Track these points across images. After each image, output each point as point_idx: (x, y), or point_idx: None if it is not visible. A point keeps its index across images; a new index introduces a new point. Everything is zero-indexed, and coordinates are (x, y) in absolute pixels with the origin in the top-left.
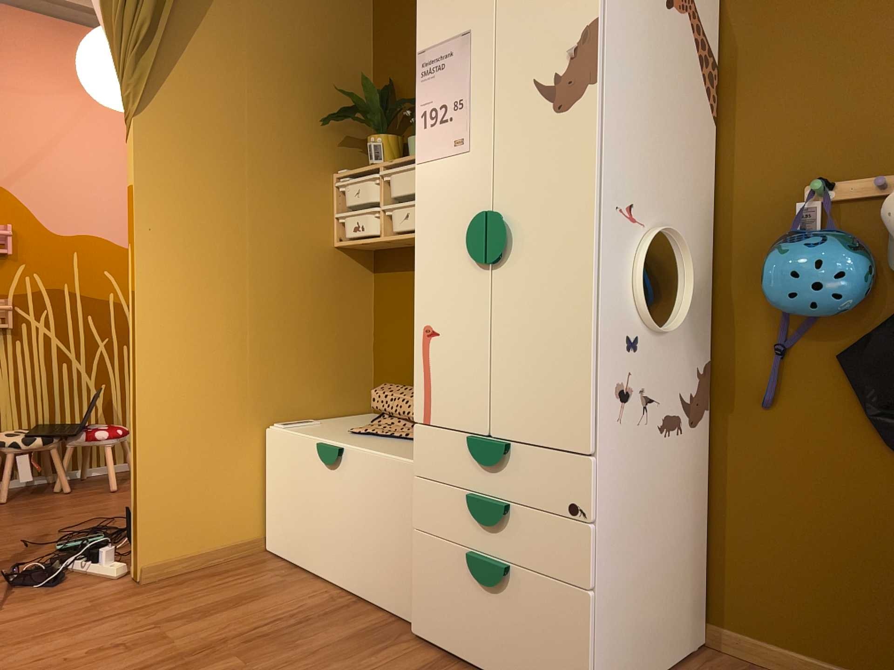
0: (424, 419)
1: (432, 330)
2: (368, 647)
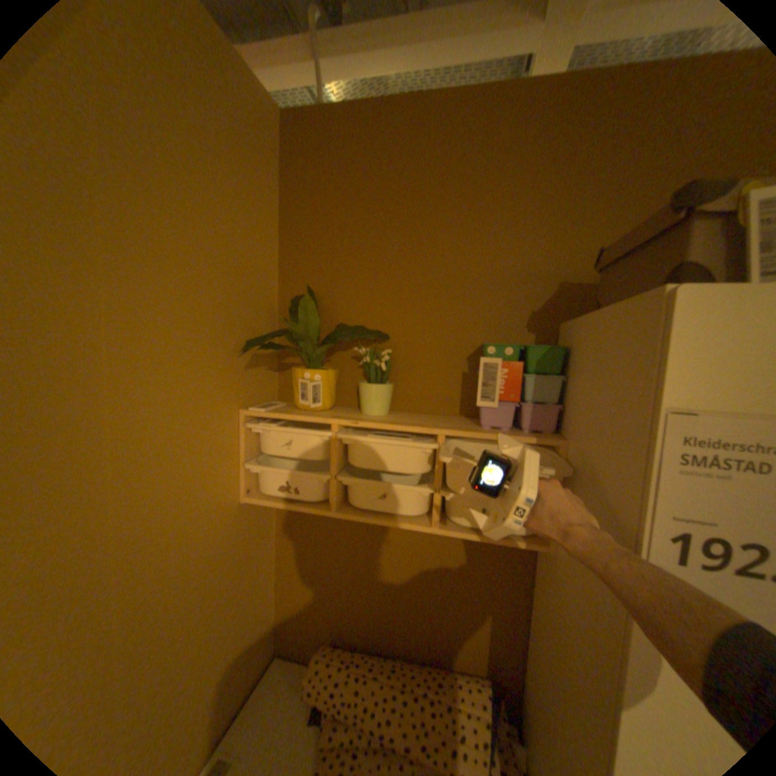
0: None
1: None
2: None
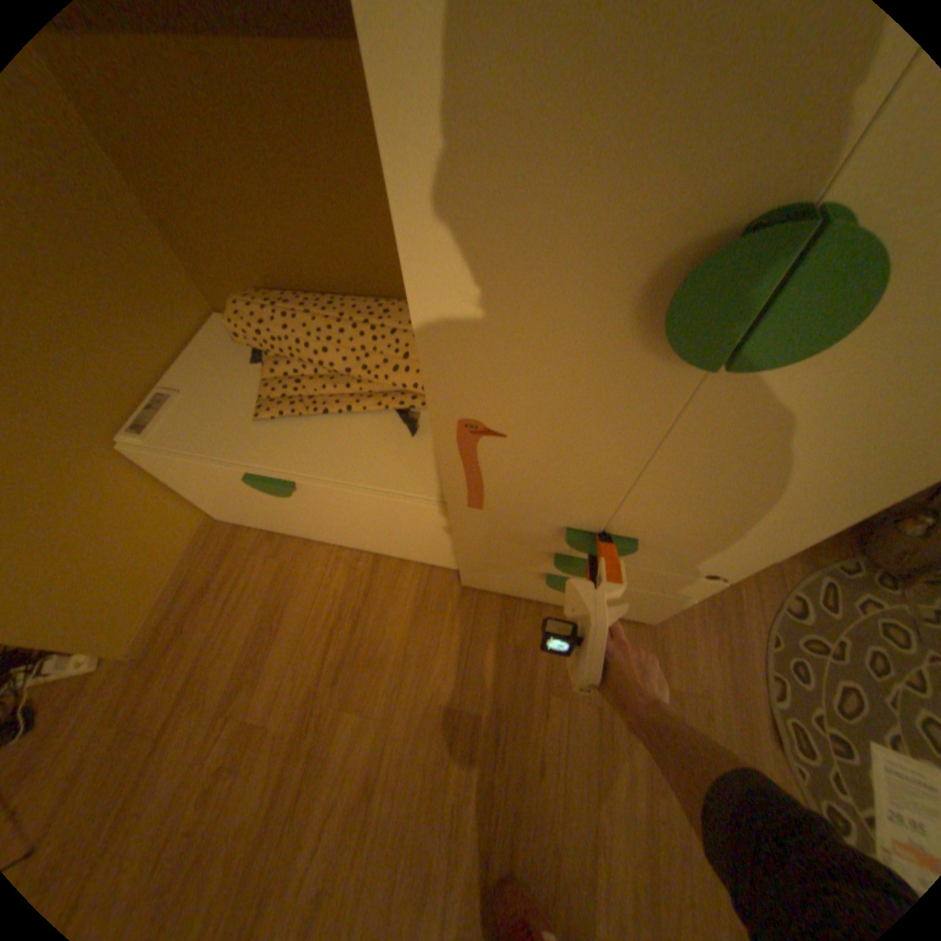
0: (470, 504)
1: (488, 428)
2: (438, 620)
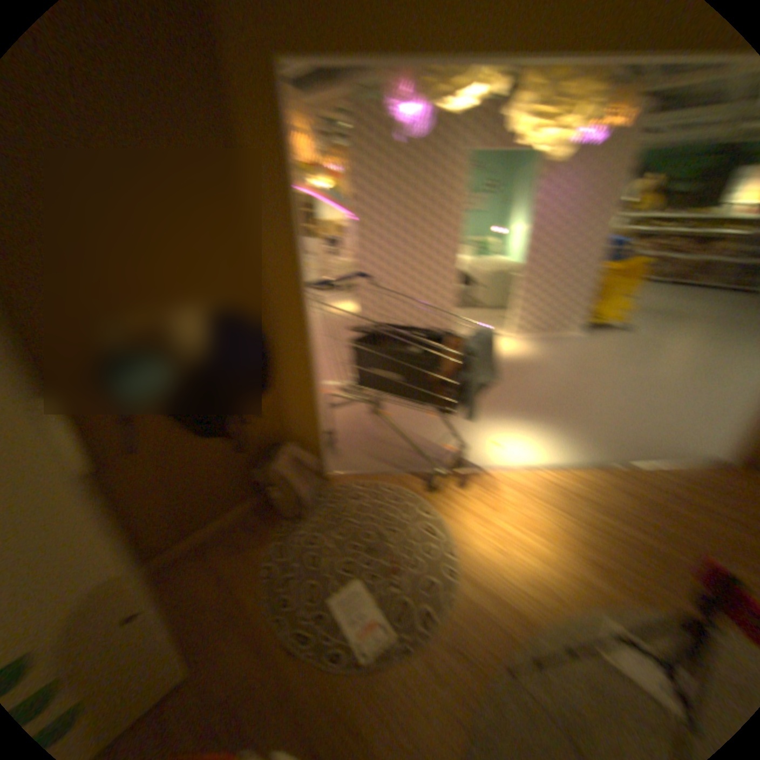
0: None
1: None
2: None
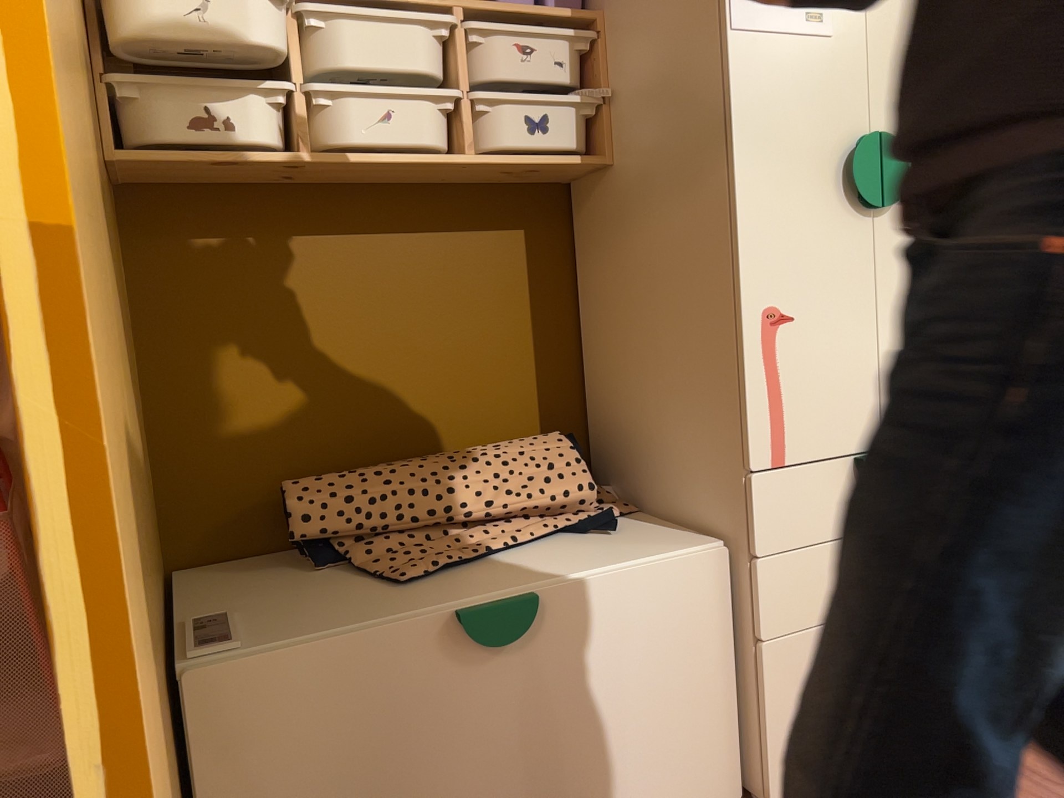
0: (774, 460)
1: (783, 314)
2: None
